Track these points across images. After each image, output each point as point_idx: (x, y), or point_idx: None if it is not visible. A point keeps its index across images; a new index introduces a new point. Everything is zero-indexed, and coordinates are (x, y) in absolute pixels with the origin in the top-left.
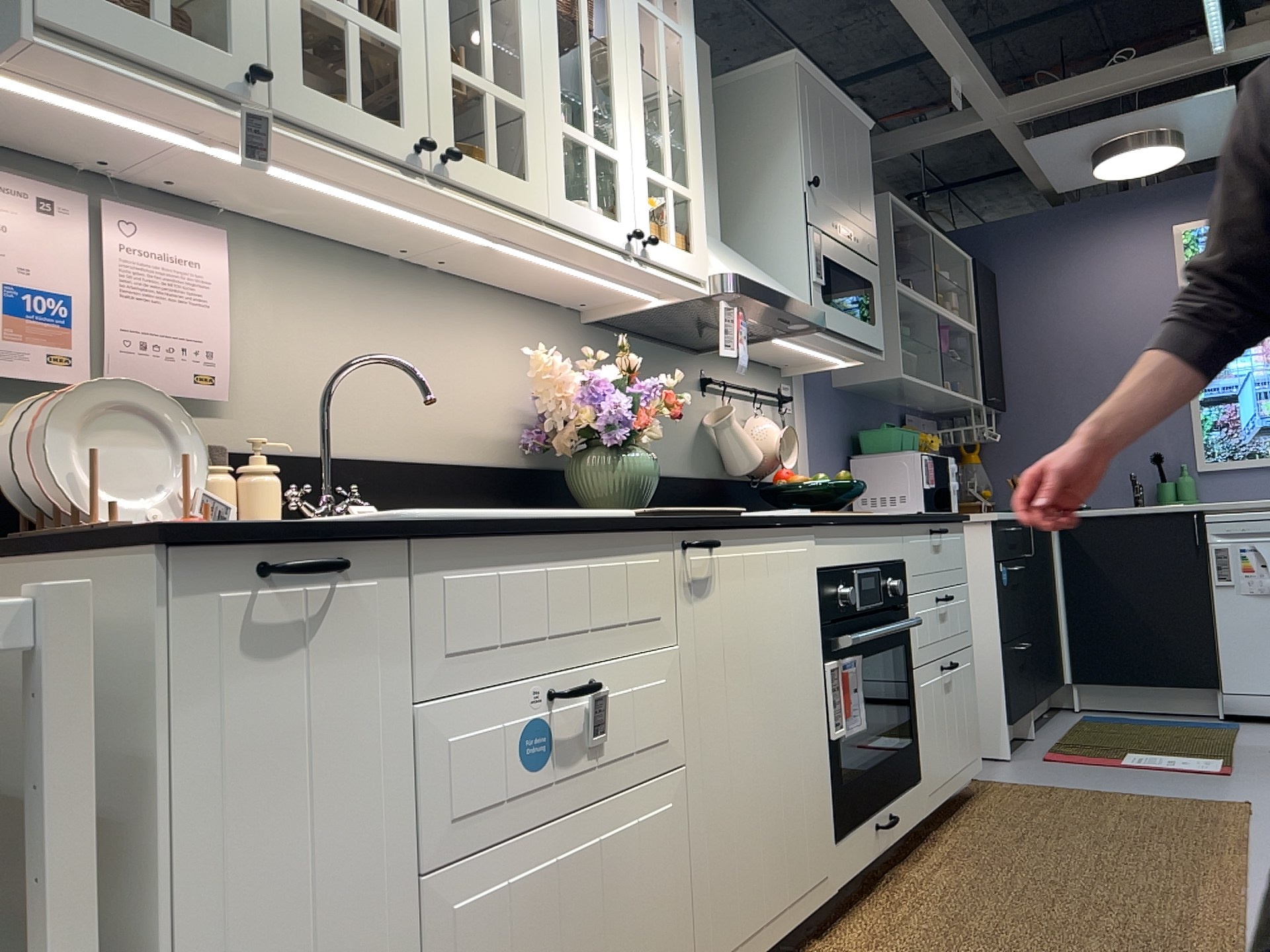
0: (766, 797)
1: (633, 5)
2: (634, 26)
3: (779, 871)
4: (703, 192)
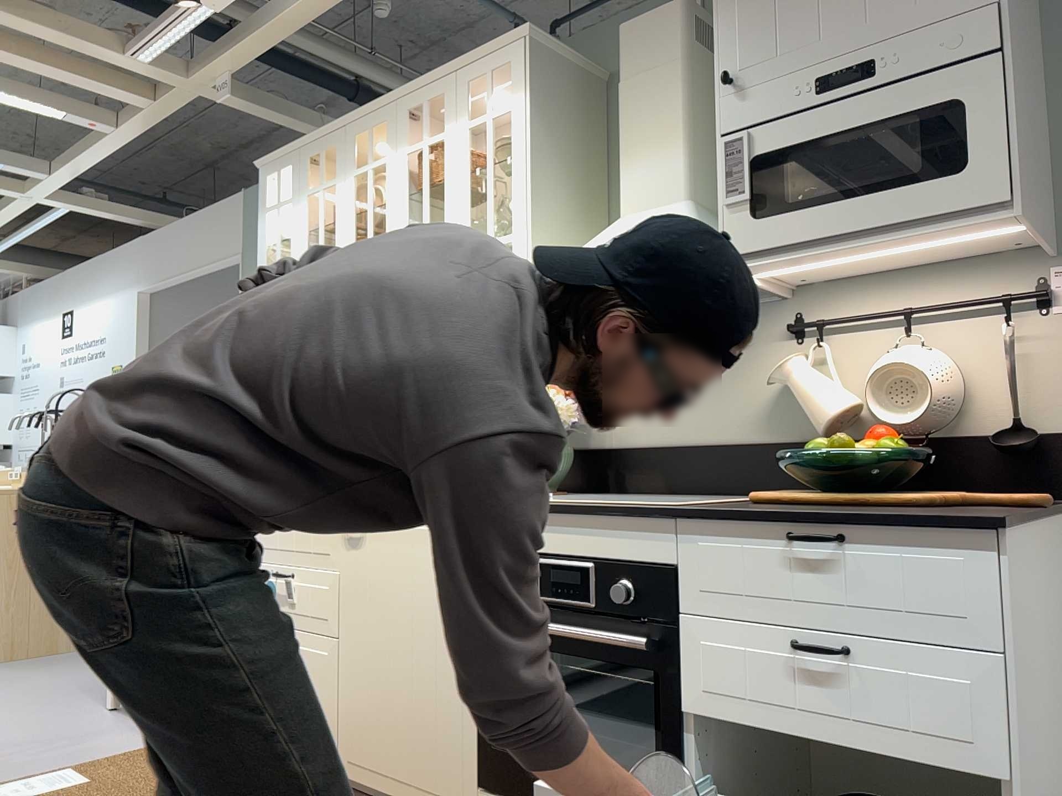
0: (396, 696)
1: (462, 135)
2: (462, 150)
3: (404, 755)
4: (528, 223)
